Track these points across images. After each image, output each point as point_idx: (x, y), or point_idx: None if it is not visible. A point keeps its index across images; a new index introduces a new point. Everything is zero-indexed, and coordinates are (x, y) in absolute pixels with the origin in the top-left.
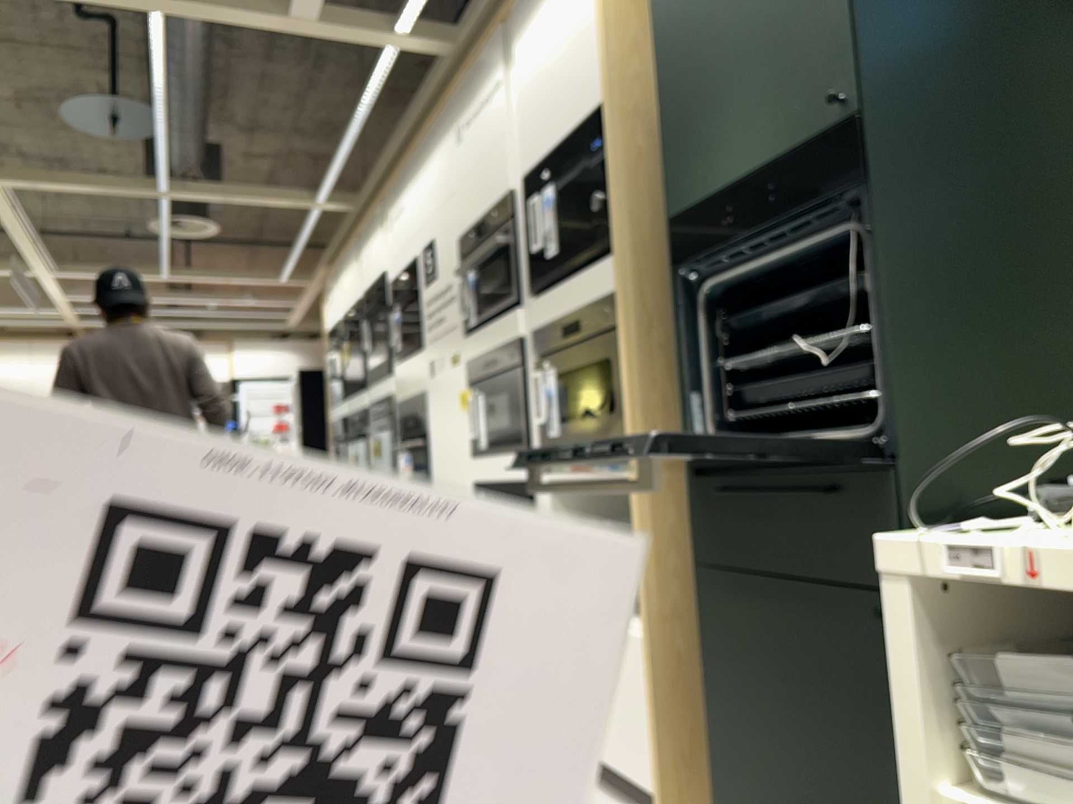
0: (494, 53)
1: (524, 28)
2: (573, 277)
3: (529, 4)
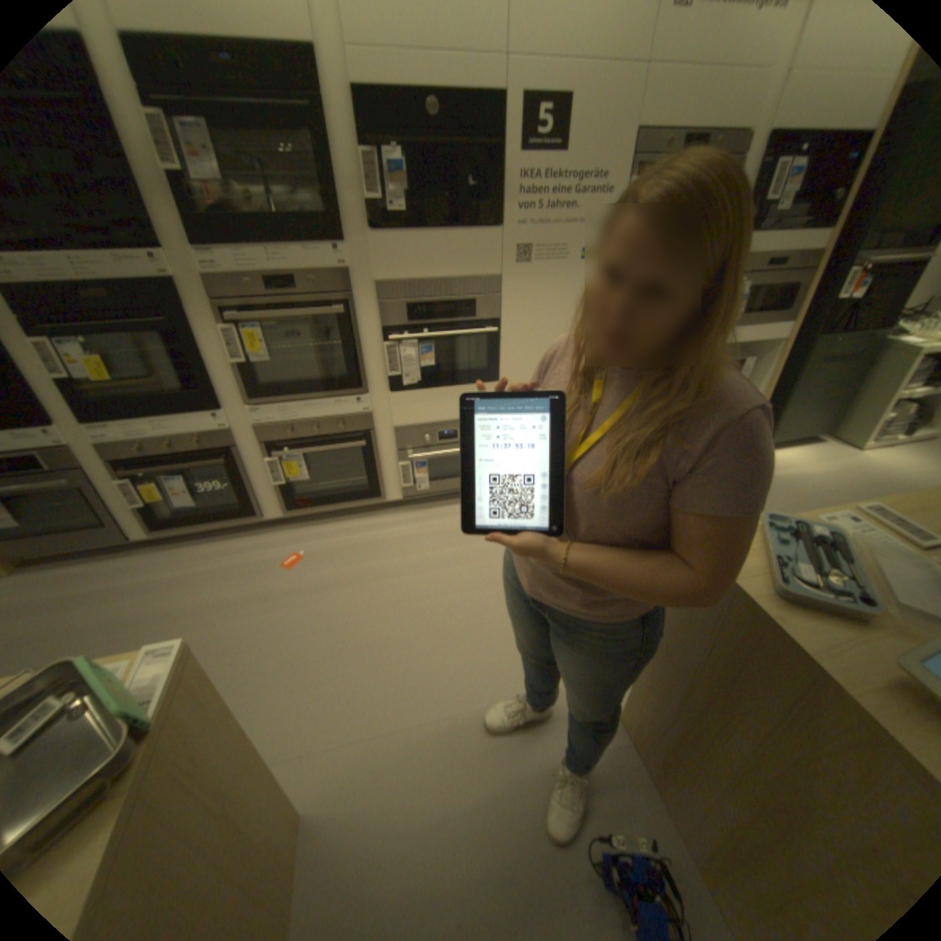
0: None
1: None
2: (785, 228)
3: None
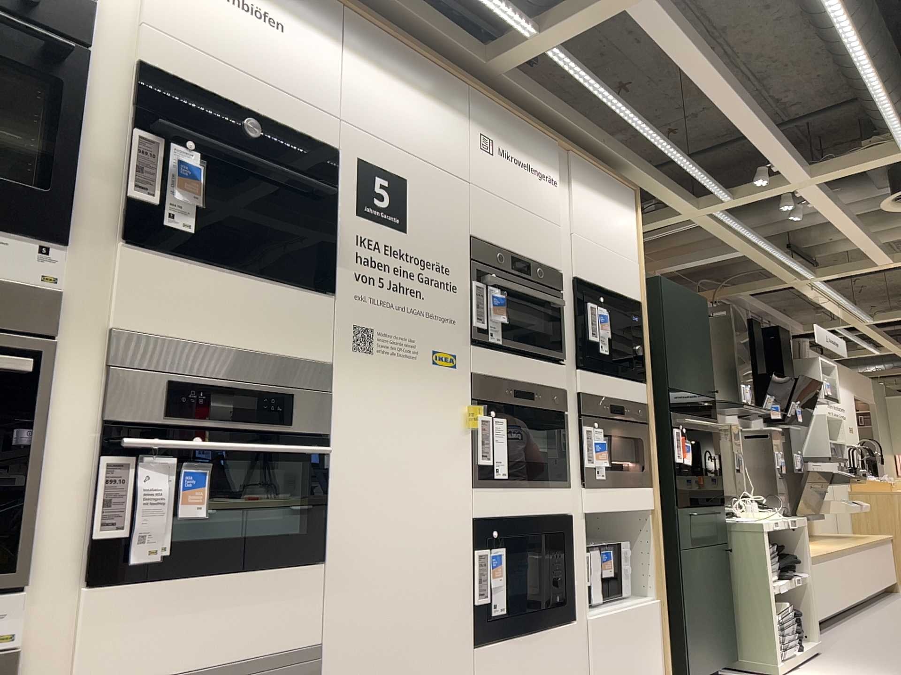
0: (548, 153)
1: (581, 183)
2: (611, 375)
3: (586, 177)
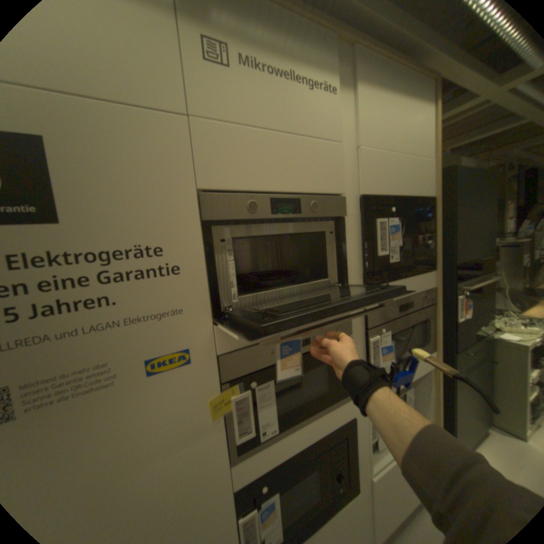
0: (323, 47)
1: (372, 80)
2: (402, 276)
3: (379, 71)
